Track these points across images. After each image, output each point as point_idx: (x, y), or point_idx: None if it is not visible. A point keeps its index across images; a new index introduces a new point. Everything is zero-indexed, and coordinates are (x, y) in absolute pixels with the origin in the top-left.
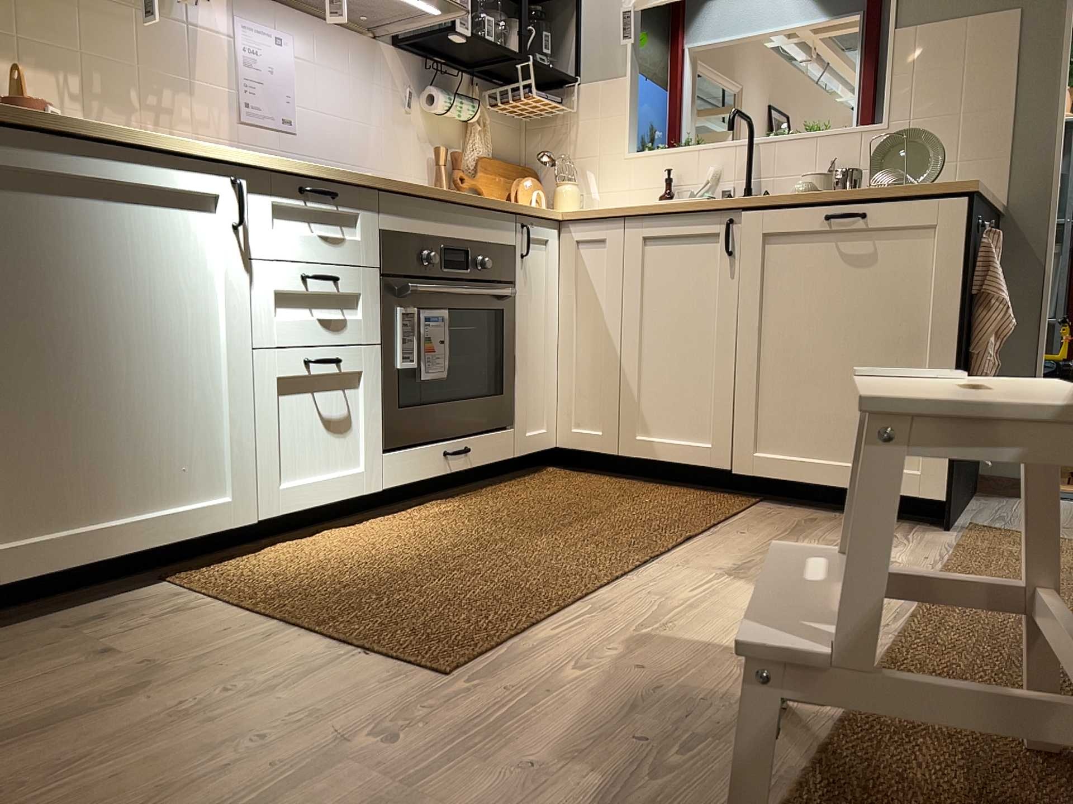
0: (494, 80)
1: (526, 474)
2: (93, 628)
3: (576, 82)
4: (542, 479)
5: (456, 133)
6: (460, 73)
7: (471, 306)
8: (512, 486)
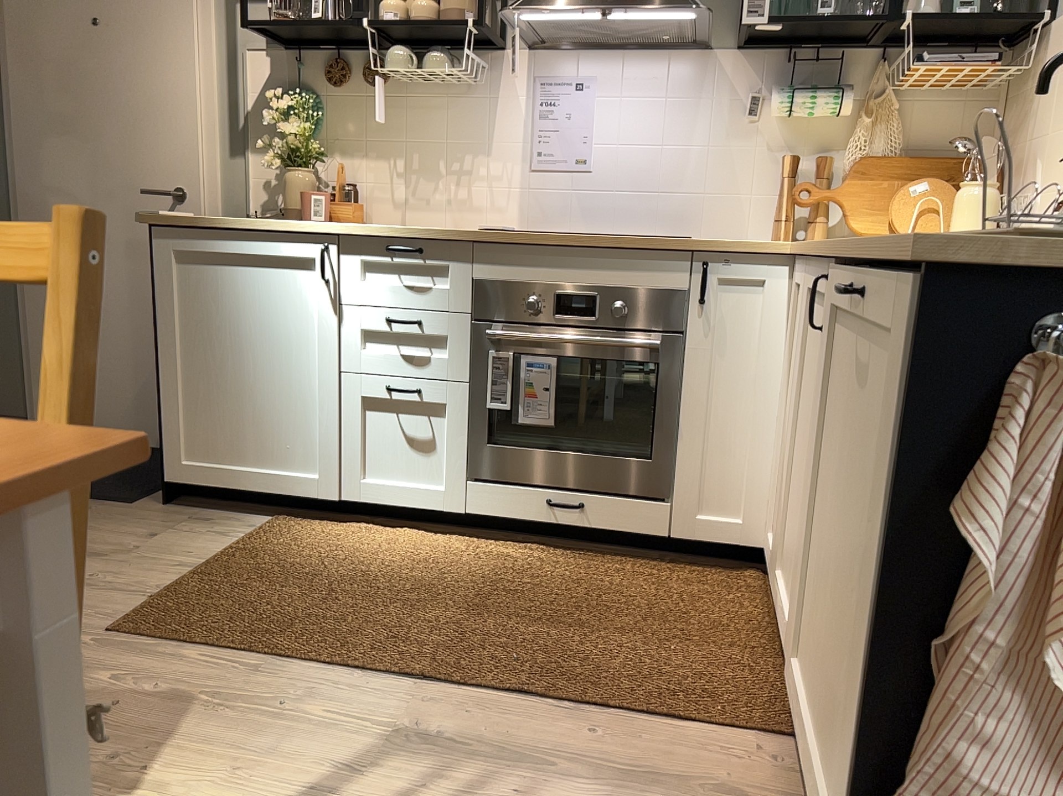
0: (923, 44)
1: (719, 567)
2: (189, 524)
3: (1042, 18)
4: (707, 579)
5: (839, 129)
6: (856, 50)
7: (605, 358)
8: (649, 571)
